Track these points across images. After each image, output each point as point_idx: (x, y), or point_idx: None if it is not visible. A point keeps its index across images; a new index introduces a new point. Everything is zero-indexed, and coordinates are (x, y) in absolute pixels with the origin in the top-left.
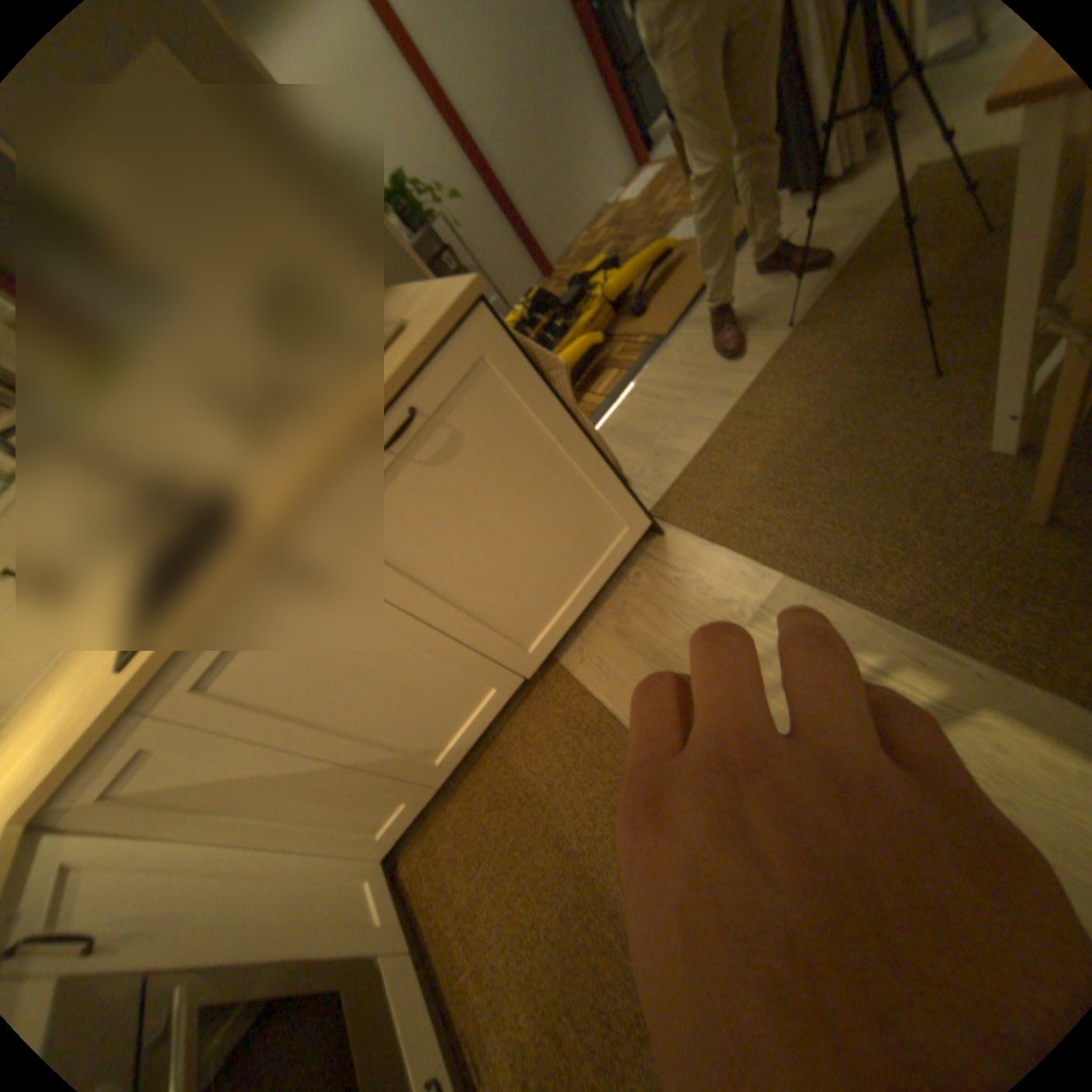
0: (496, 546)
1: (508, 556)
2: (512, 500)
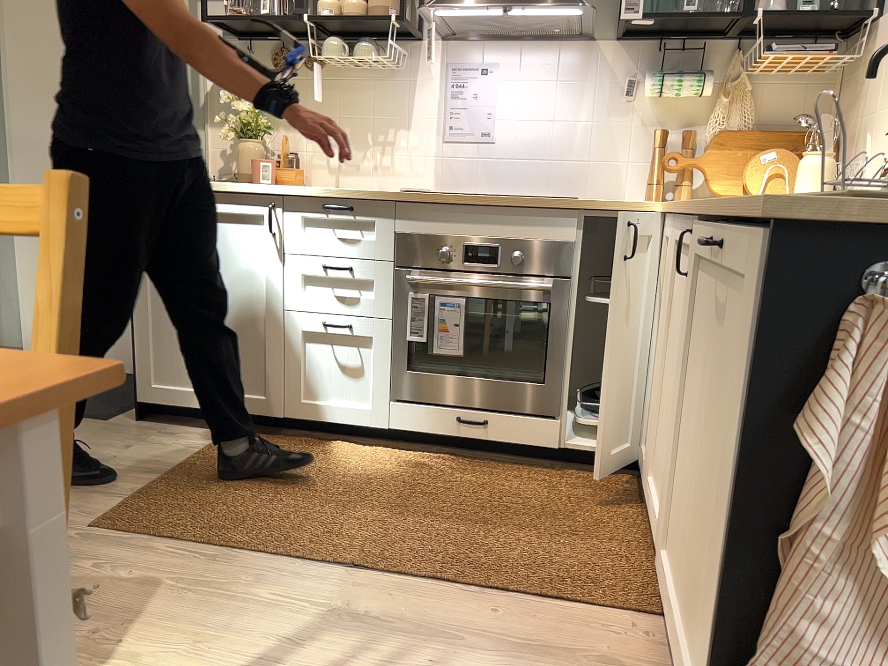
0: (702, 443)
1: (699, 468)
2: (717, 438)
